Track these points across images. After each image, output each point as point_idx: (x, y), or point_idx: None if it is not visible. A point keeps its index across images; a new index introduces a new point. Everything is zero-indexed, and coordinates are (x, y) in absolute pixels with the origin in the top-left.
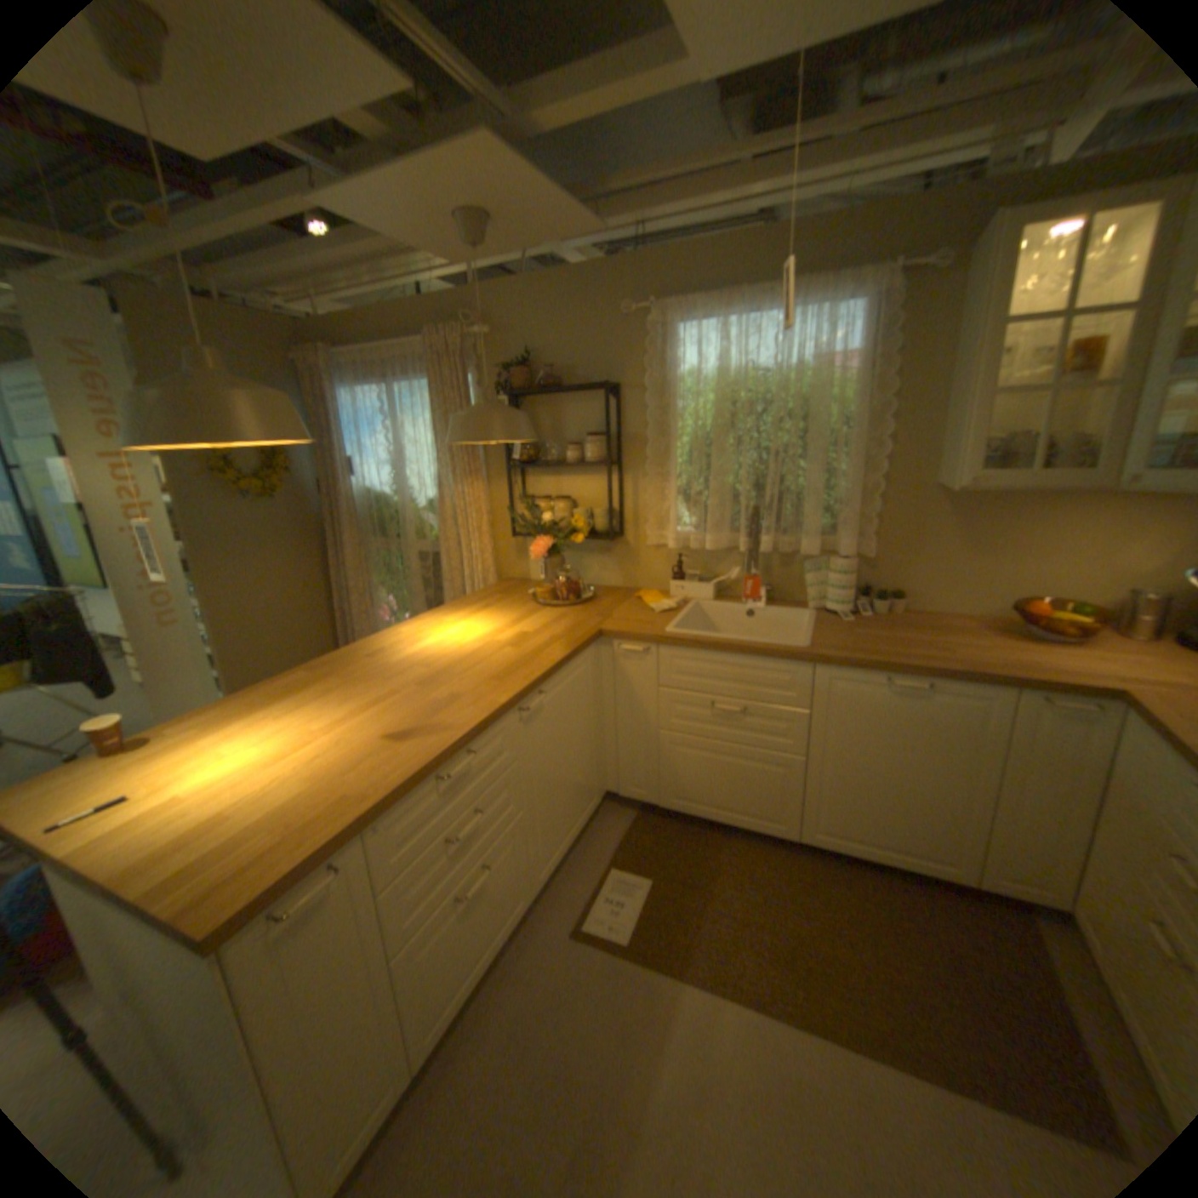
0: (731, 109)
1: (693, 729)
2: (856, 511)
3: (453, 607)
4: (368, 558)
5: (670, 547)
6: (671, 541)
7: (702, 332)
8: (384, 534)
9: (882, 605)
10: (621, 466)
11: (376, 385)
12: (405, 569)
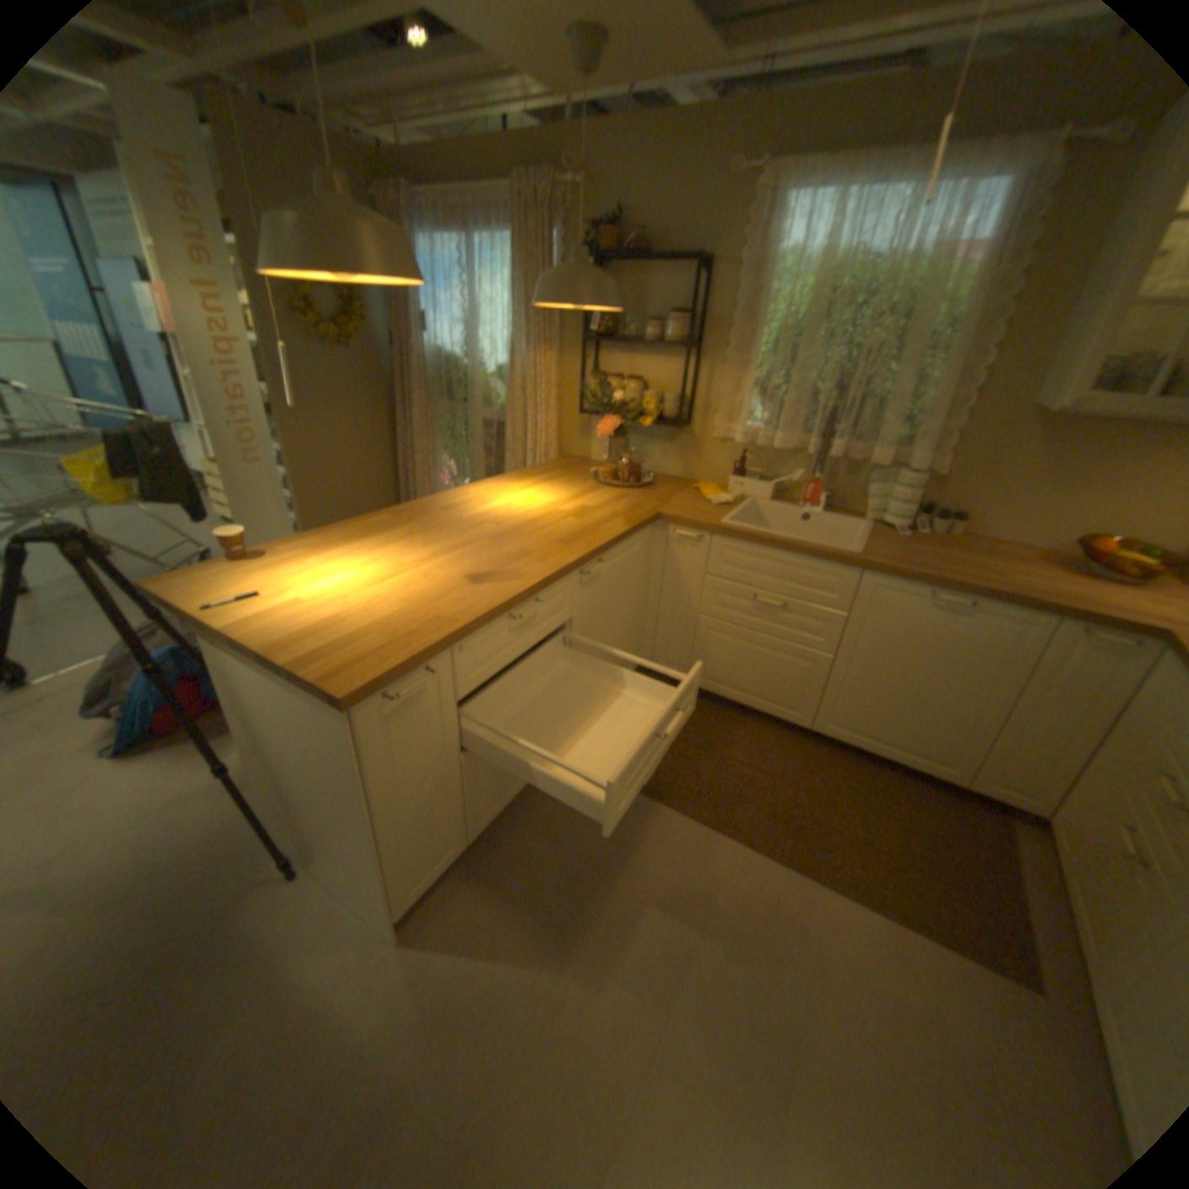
0: None
1: (731, 617)
2: (940, 423)
3: (517, 475)
4: (434, 420)
5: (736, 441)
6: (739, 434)
7: (816, 202)
8: (451, 396)
9: (942, 525)
10: (701, 349)
11: (456, 232)
12: (470, 435)
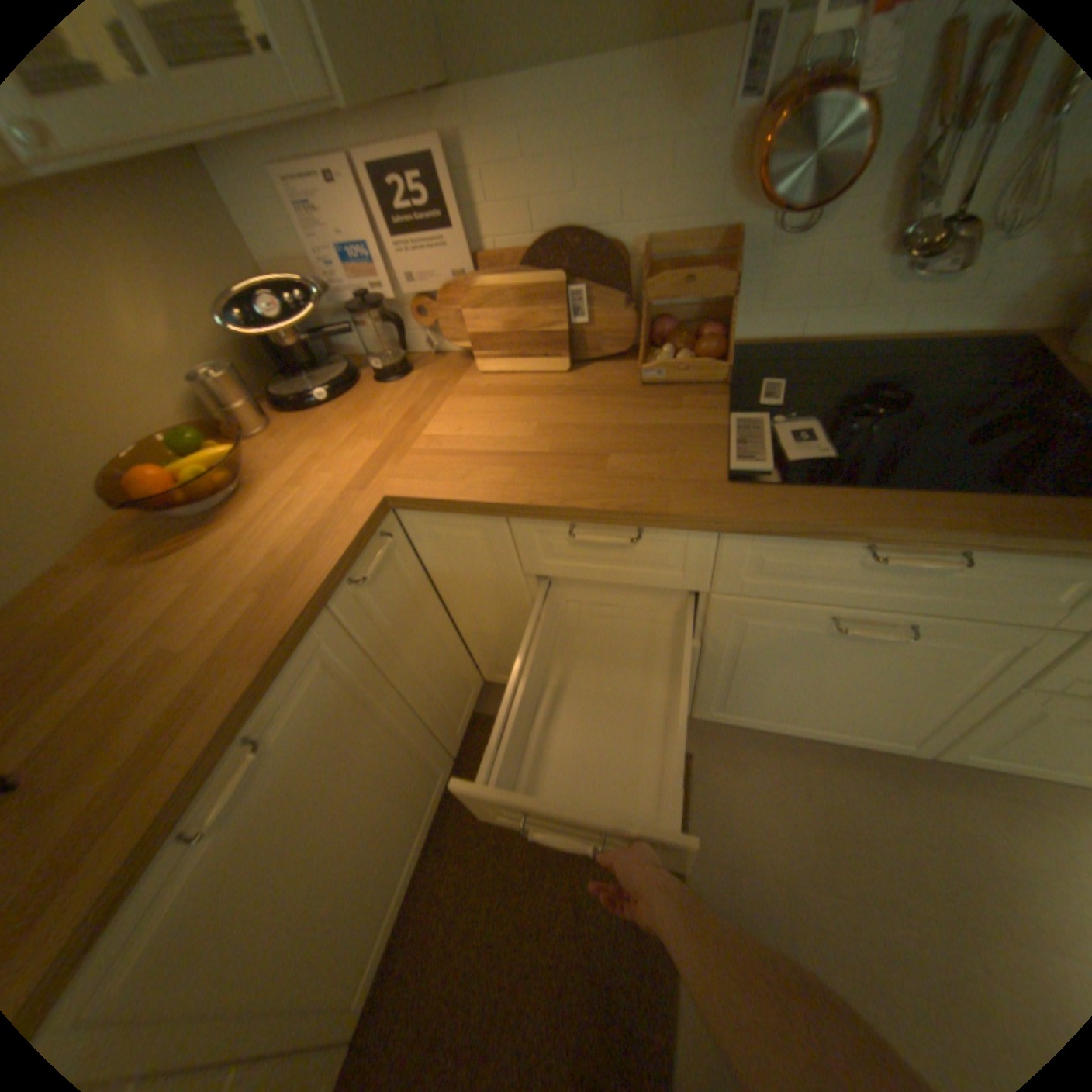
0: None
1: None
2: None
3: None
4: None
5: None
6: None
7: None
8: None
9: None
10: None
11: None
12: None
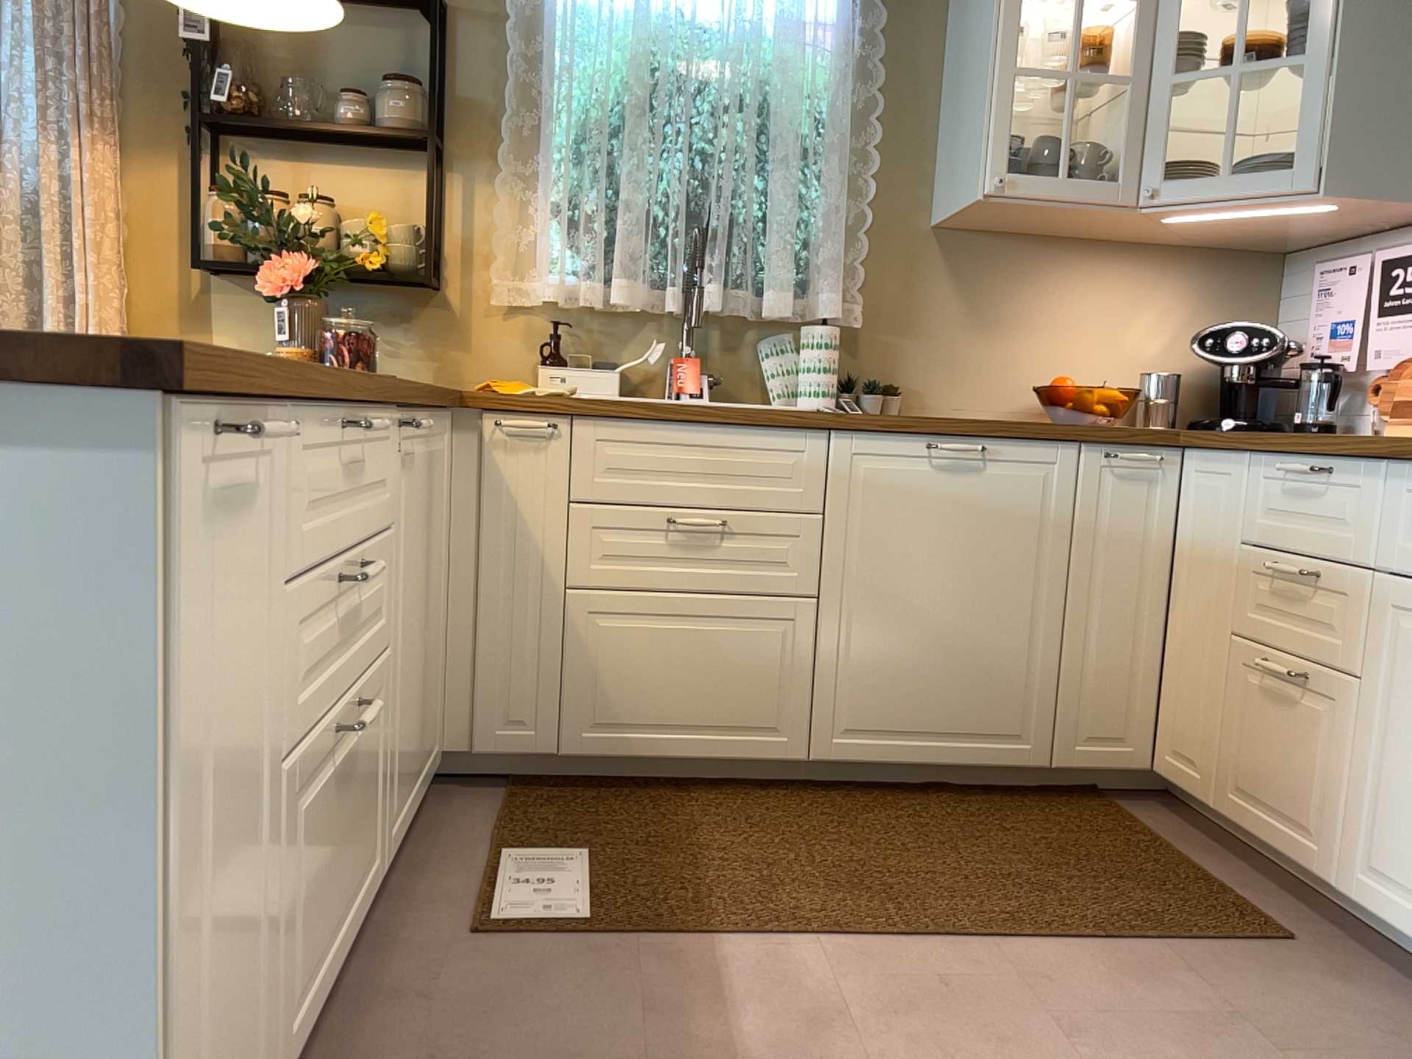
0: None
1: (630, 577)
2: (839, 251)
3: None
4: None
5: (534, 312)
6: (549, 287)
7: None
8: None
9: (877, 399)
10: (446, 155)
11: None
12: None
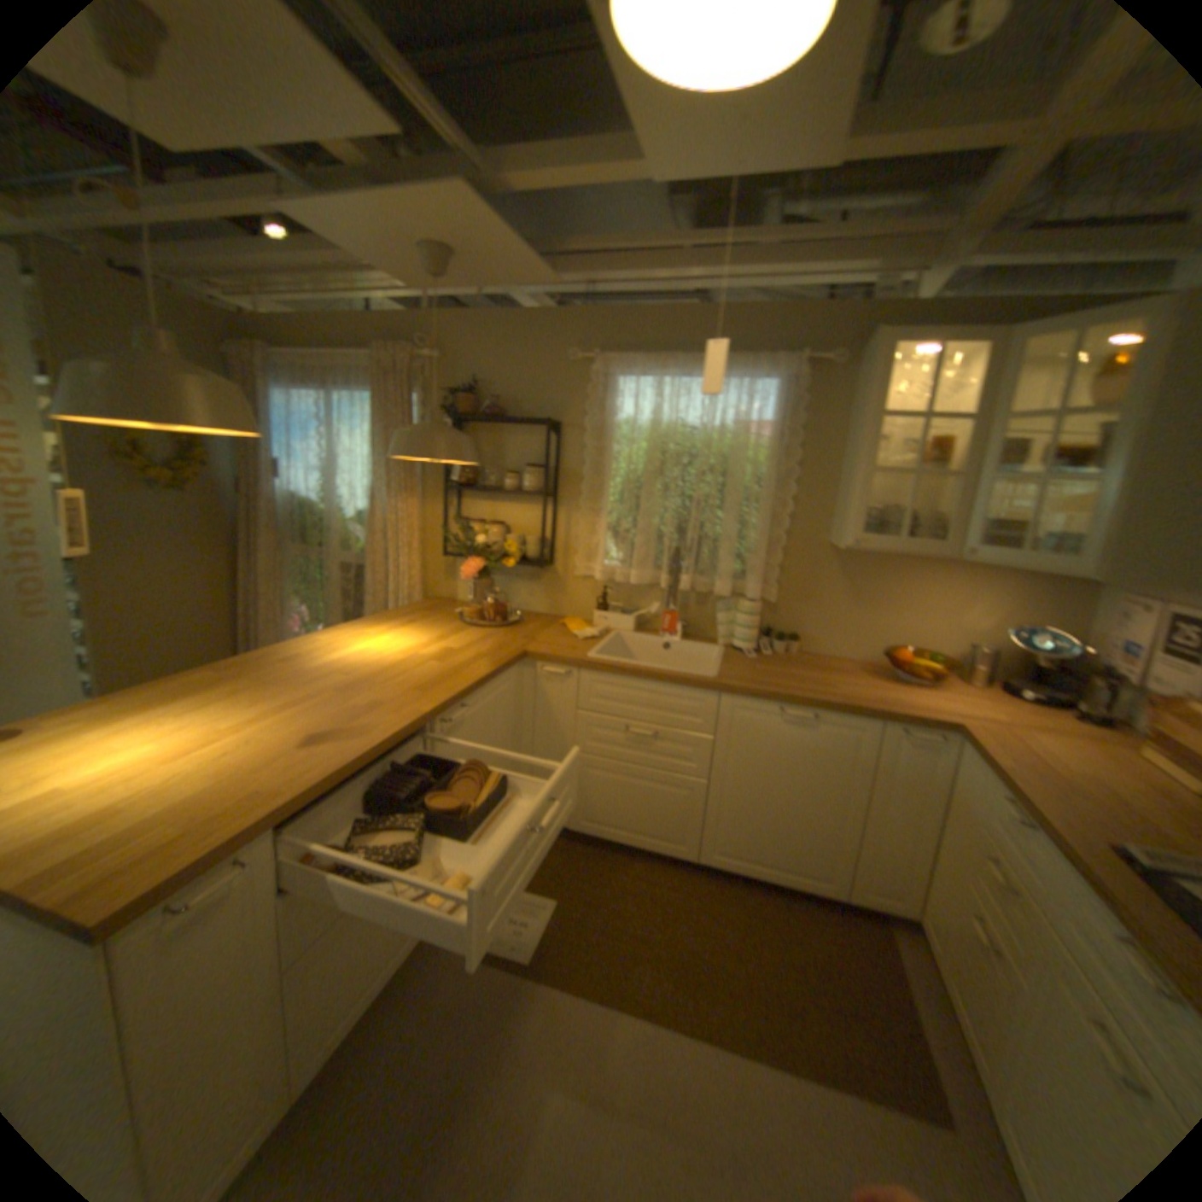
0: (676, 204)
1: (605, 752)
2: (761, 560)
3: (374, 620)
4: (281, 565)
5: (595, 579)
6: (597, 573)
7: (638, 387)
8: (302, 541)
9: (779, 645)
10: (555, 498)
11: (312, 391)
12: (322, 580)
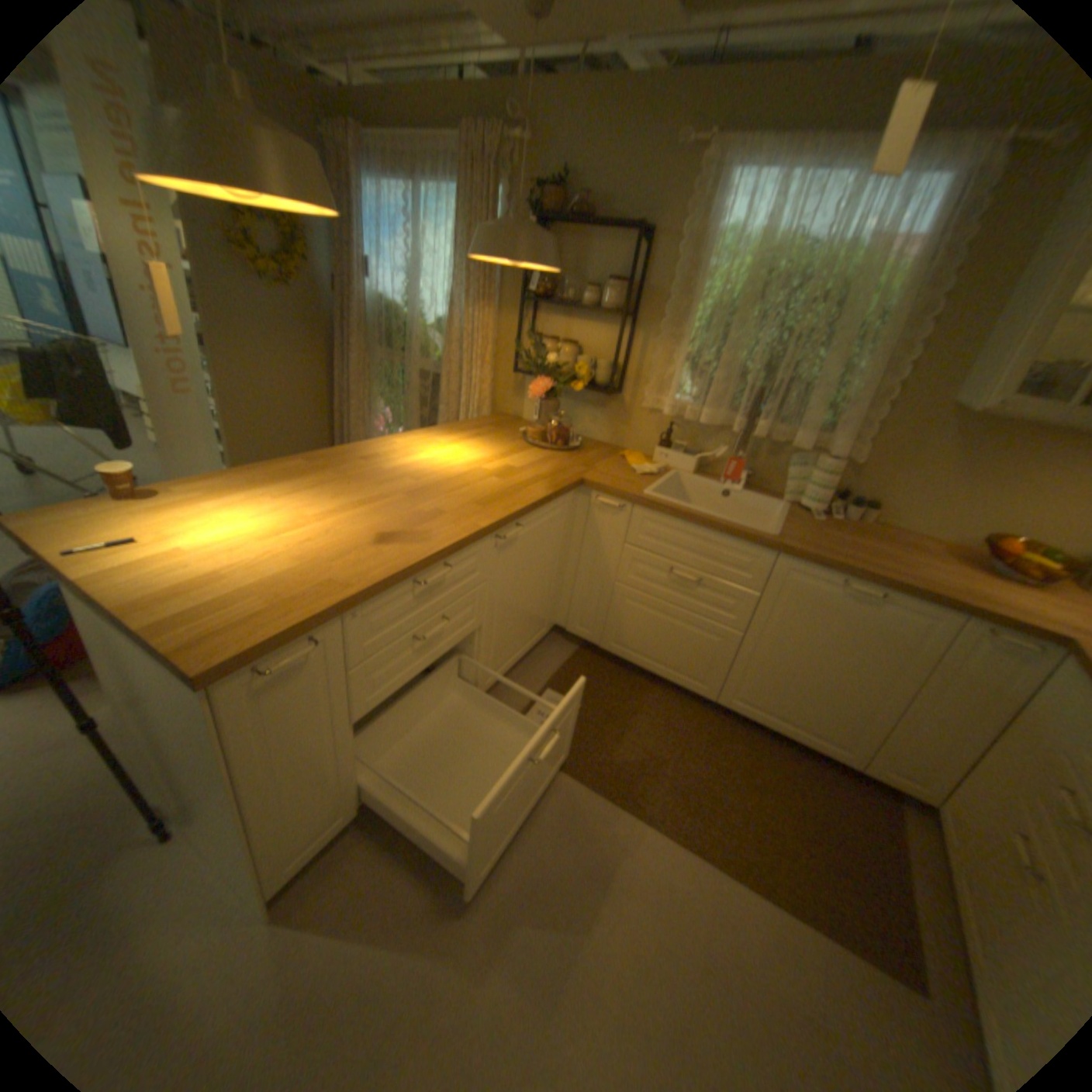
0: None
1: (646, 588)
2: (862, 414)
3: (446, 430)
4: (370, 368)
5: (663, 414)
6: (667, 408)
7: (759, 183)
8: (389, 346)
9: (856, 512)
10: (635, 320)
11: (403, 182)
12: (404, 386)
